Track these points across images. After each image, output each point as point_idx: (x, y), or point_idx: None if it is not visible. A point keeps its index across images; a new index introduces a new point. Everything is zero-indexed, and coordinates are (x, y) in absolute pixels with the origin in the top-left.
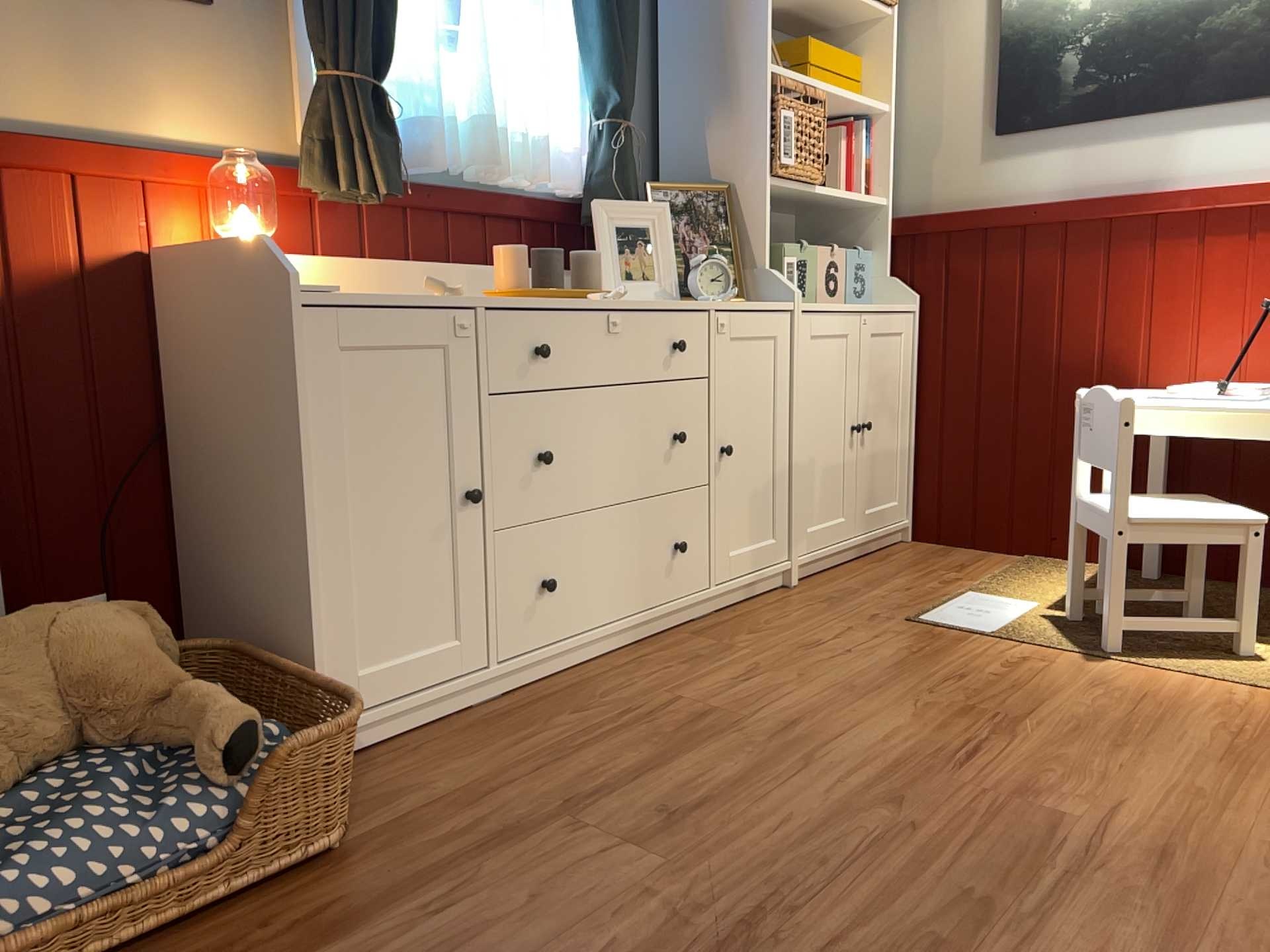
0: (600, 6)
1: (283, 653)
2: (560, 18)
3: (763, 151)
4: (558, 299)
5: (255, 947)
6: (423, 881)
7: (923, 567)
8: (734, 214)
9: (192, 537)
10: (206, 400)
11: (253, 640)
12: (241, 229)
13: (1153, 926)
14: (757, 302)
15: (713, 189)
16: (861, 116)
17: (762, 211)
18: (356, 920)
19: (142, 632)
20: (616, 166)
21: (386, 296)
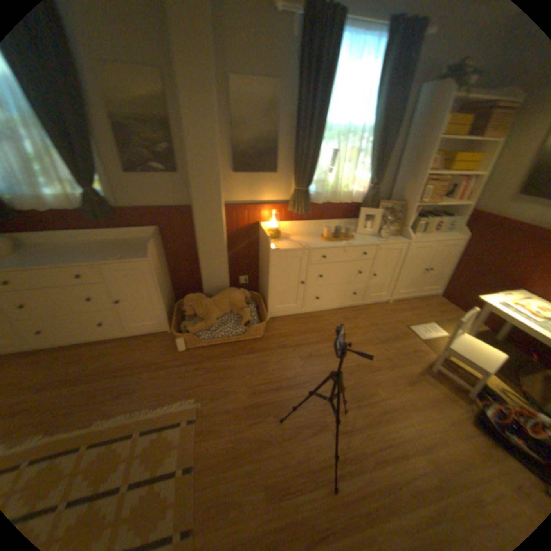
0: (376, 158)
1: (266, 300)
2: (367, 157)
3: (418, 198)
4: (336, 241)
5: (244, 350)
6: (268, 350)
7: (432, 309)
8: (406, 211)
9: (260, 272)
10: (263, 254)
11: (264, 294)
12: (274, 222)
13: (367, 424)
14: (403, 237)
15: (403, 202)
16: (476, 174)
17: (412, 214)
18: (256, 352)
19: (242, 297)
20: (371, 199)
21: (292, 247)
